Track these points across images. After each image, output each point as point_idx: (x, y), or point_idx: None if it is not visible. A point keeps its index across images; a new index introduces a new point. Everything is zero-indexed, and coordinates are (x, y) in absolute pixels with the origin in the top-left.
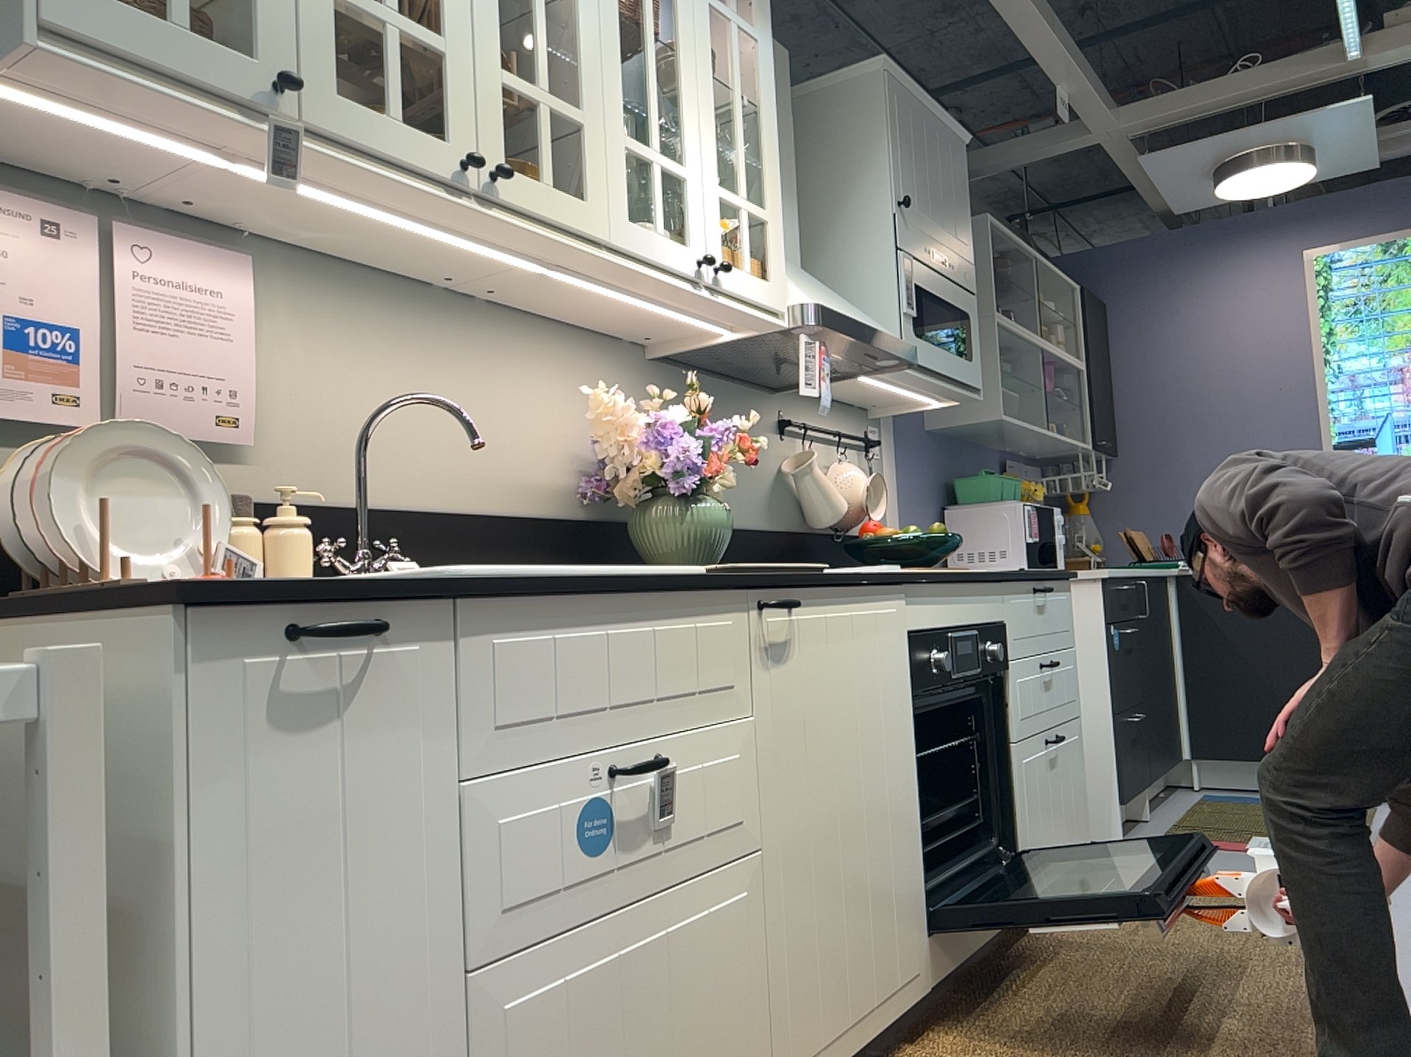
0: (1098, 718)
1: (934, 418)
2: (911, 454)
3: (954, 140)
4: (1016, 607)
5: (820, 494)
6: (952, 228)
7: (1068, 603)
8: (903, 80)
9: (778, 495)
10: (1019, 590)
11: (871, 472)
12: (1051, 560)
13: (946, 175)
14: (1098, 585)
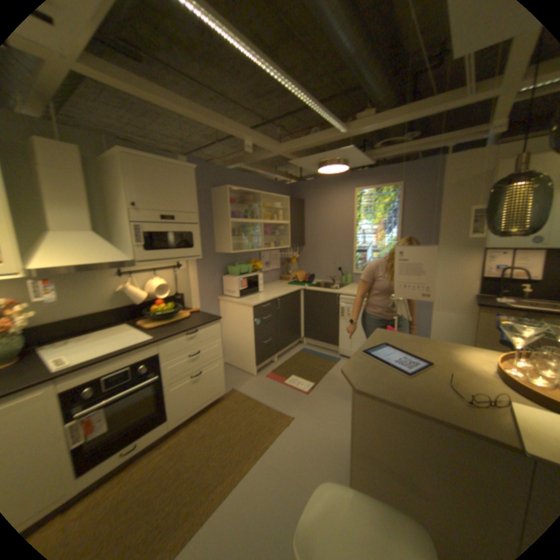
0: (250, 344)
1: (216, 249)
2: (203, 263)
3: (181, 169)
4: (166, 347)
5: (130, 296)
6: (177, 203)
7: (213, 329)
8: (134, 153)
9: (114, 297)
10: (170, 340)
11: (173, 277)
12: (253, 291)
13: (172, 185)
14: (251, 308)
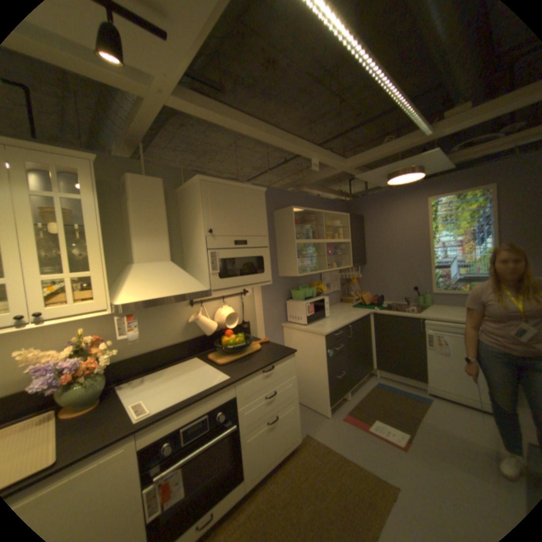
0: (323, 379)
1: (280, 273)
2: (268, 288)
3: (254, 192)
4: (244, 388)
5: (202, 326)
6: (250, 227)
7: (289, 363)
8: (213, 180)
9: (187, 328)
10: (248, 379)
11: (241, 303)
12: (320, 316)
13: (245, 209)
14: (323, 337)
